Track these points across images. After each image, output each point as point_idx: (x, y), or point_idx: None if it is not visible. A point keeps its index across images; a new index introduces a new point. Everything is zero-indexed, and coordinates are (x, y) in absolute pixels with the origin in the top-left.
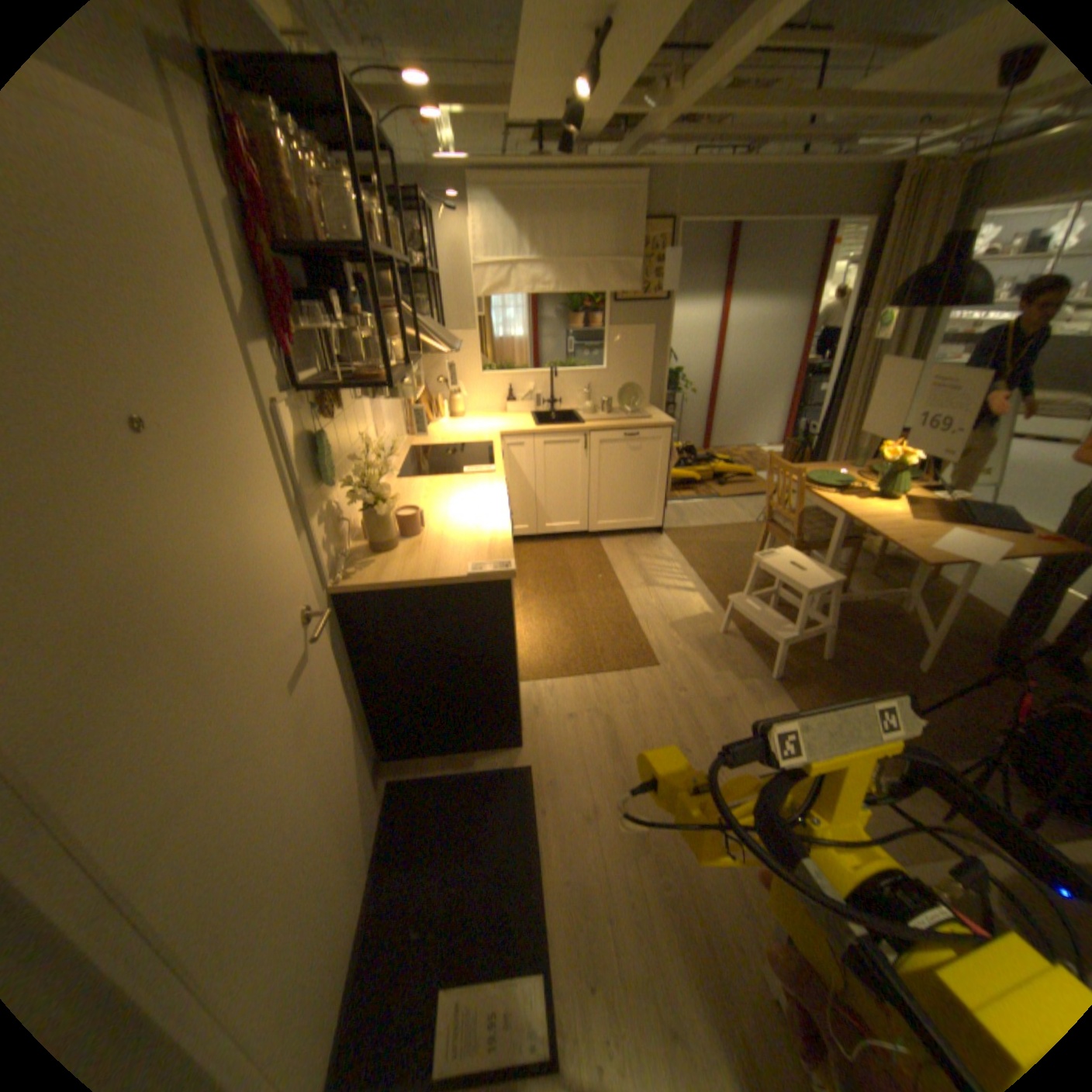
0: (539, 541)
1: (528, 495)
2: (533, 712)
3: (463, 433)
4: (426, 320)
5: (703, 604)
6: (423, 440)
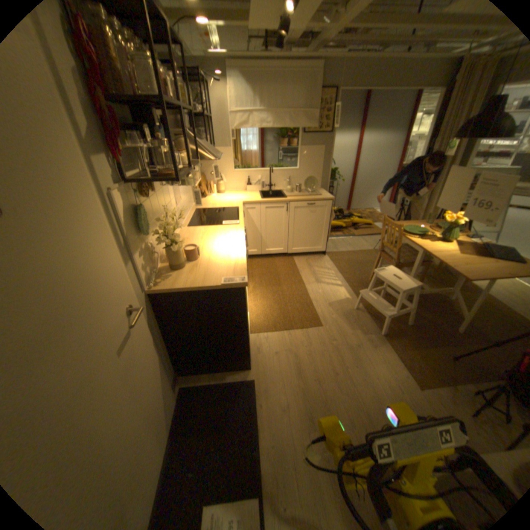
0: (263, 257)
1: (258, 233)
2: (257, 350)
3: (224, 201)
4: (203, 142)
5: (346, 292)
6: (203, 205)
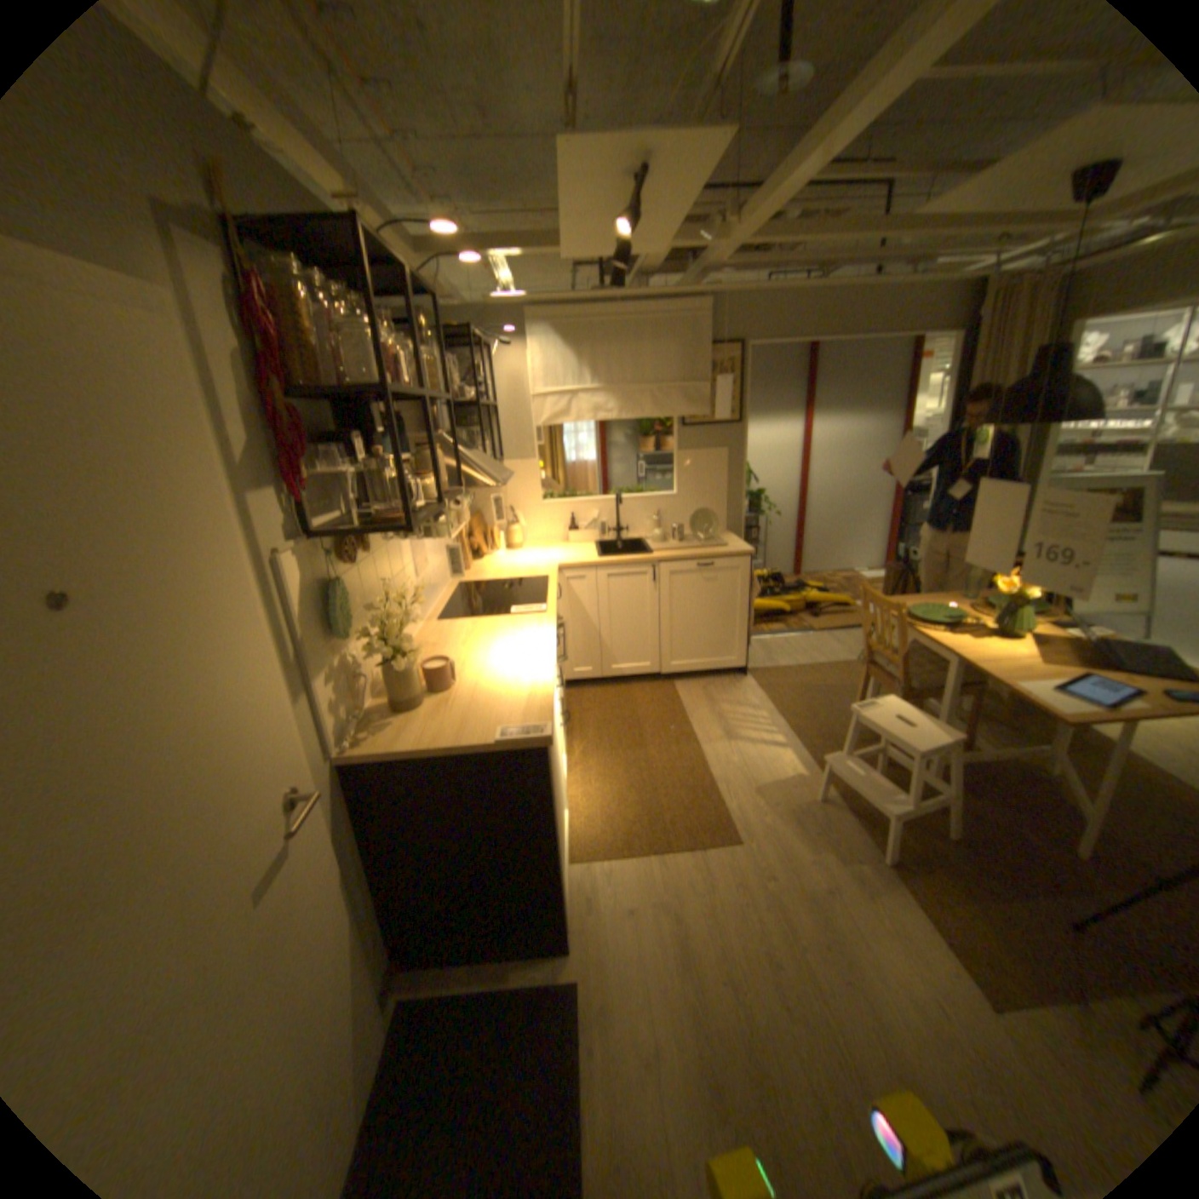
0: (605, 684)
1: (591, 632)
2: (585, 905)
3: (518, 566)
4: (472, 454)
5: (796, 763)
6: (474, 575)
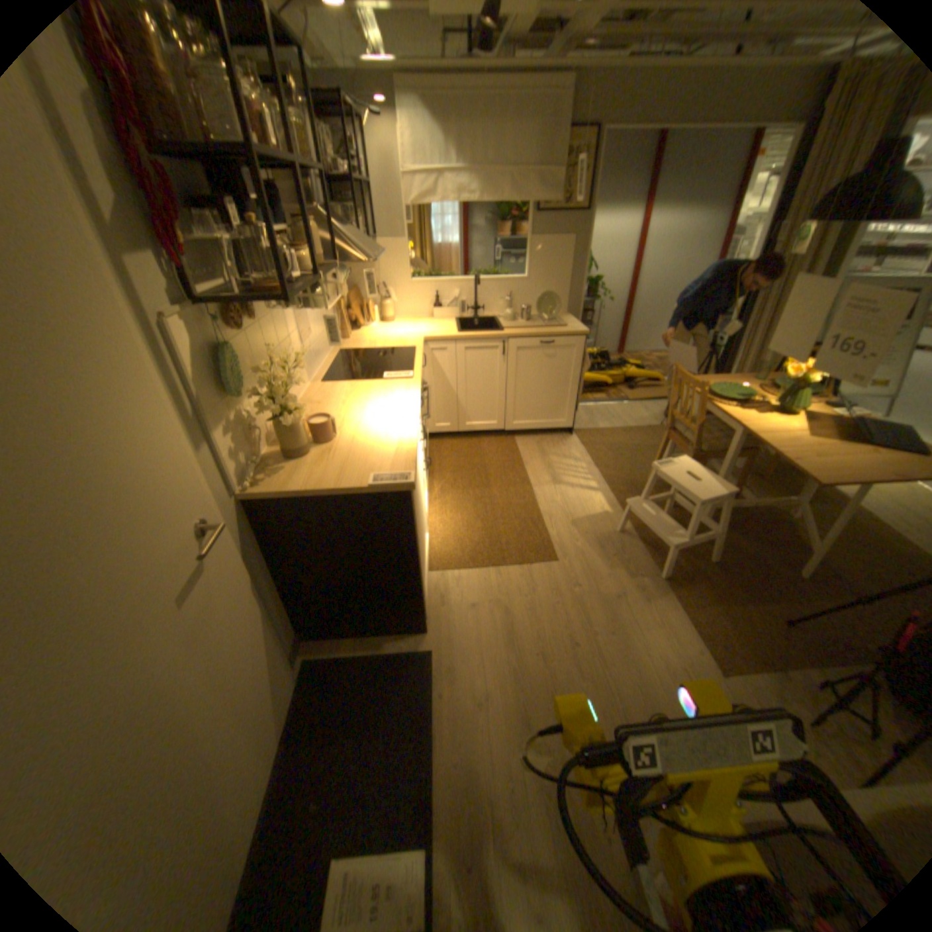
0: (462, 437)
1: (451, 395)
2: (441, 599)
3: (391, 337)
4: (347, 229)
5: (605, 502)
6: (354, 343)
